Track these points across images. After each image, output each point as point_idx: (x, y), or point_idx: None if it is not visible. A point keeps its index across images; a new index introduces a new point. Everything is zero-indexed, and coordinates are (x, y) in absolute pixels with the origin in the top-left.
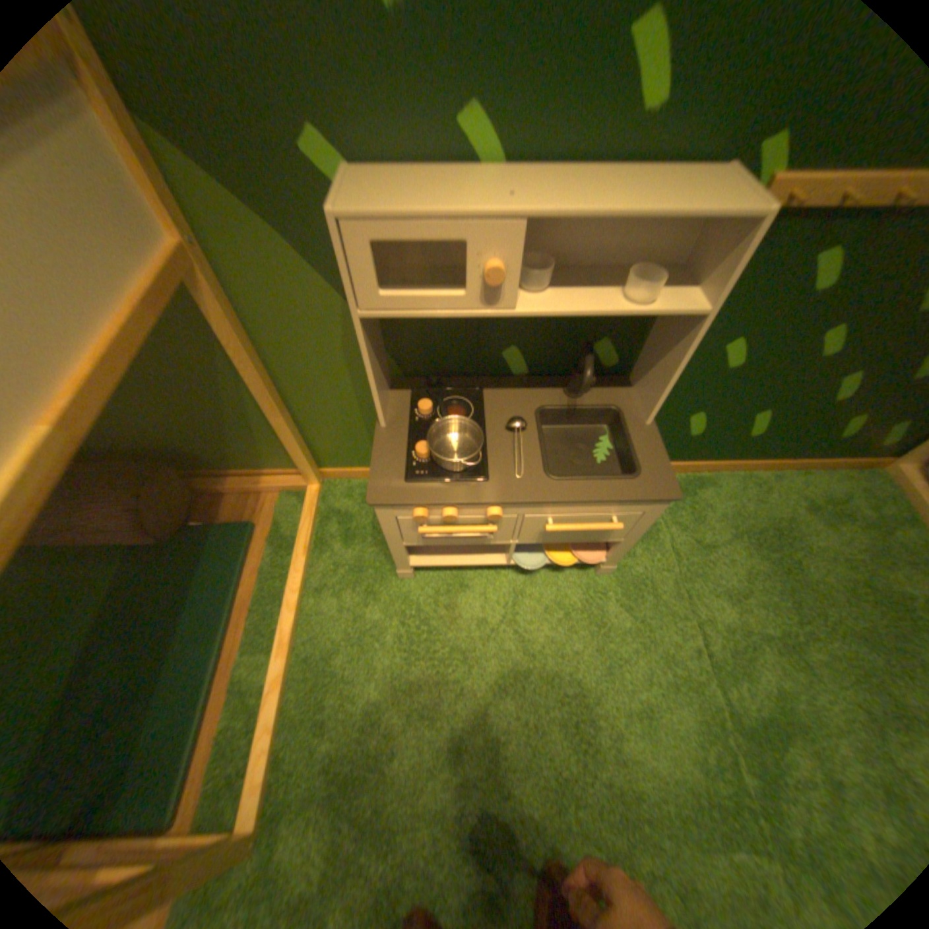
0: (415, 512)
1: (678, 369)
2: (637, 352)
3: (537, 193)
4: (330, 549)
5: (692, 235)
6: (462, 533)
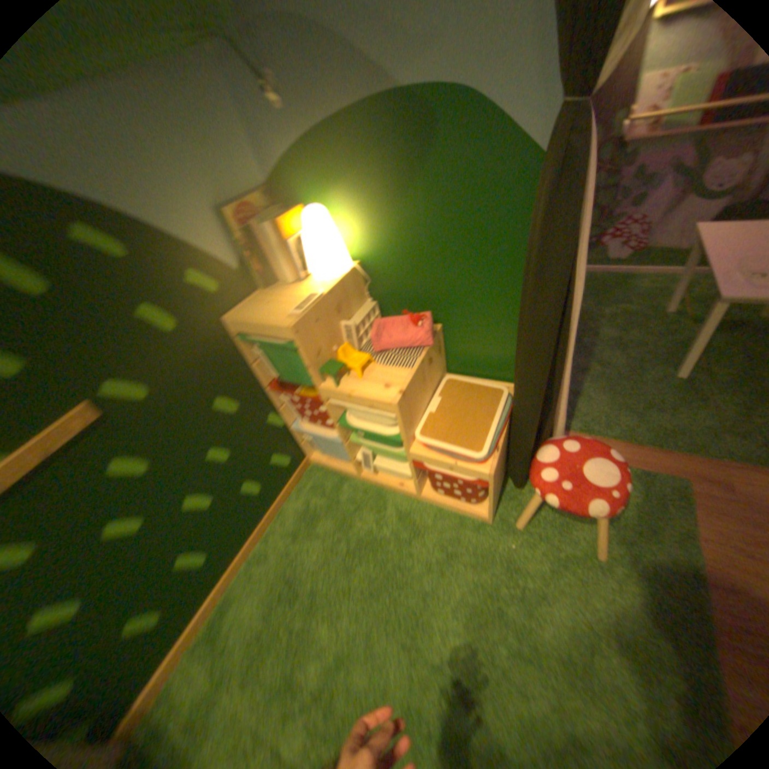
0: None
1: None
2: None
3: None
4: None
5: None
6: None
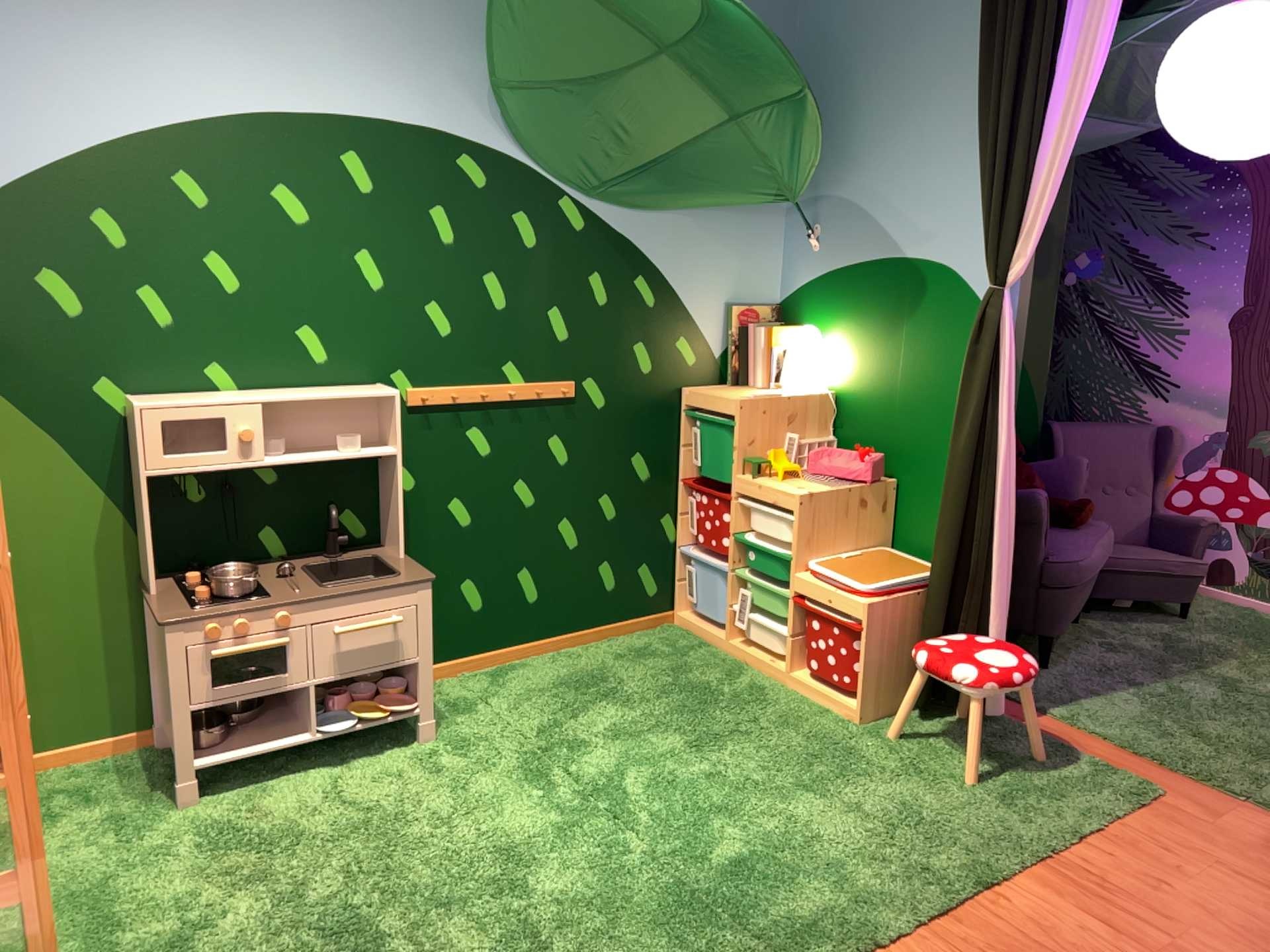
0: (207, 628)
1: (397, 499)
2: (378, 519)
3: (263, 396)
4: (66, 817)
5: (372, 422)
6: (255, 651)
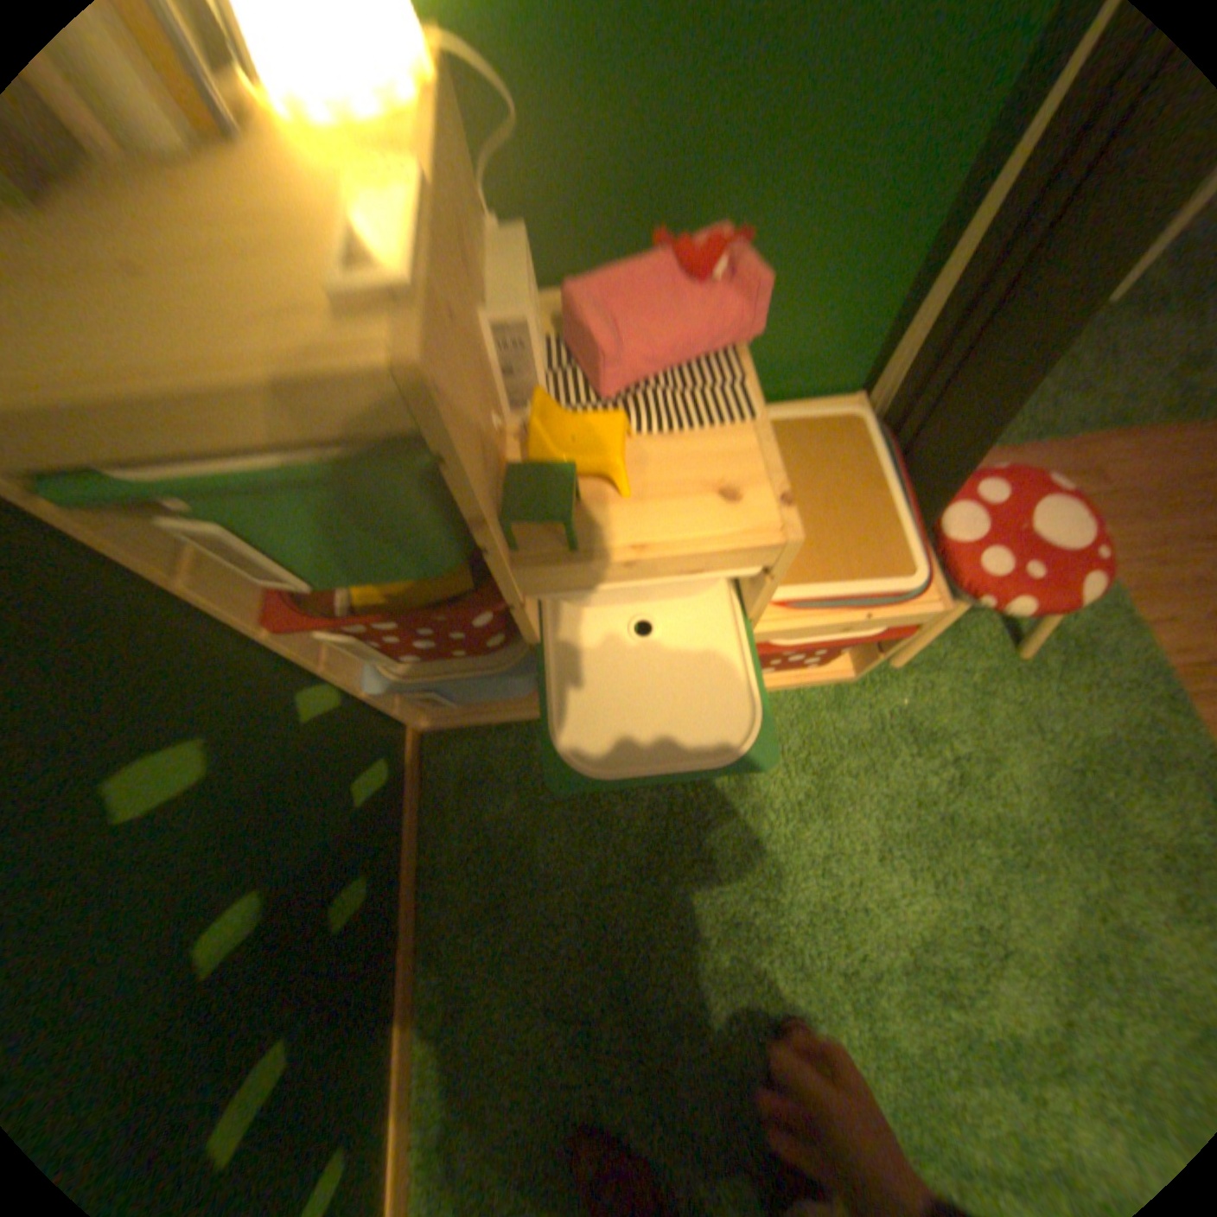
0: None
1: None
2: None
3: None
4: None
5: None
6: None
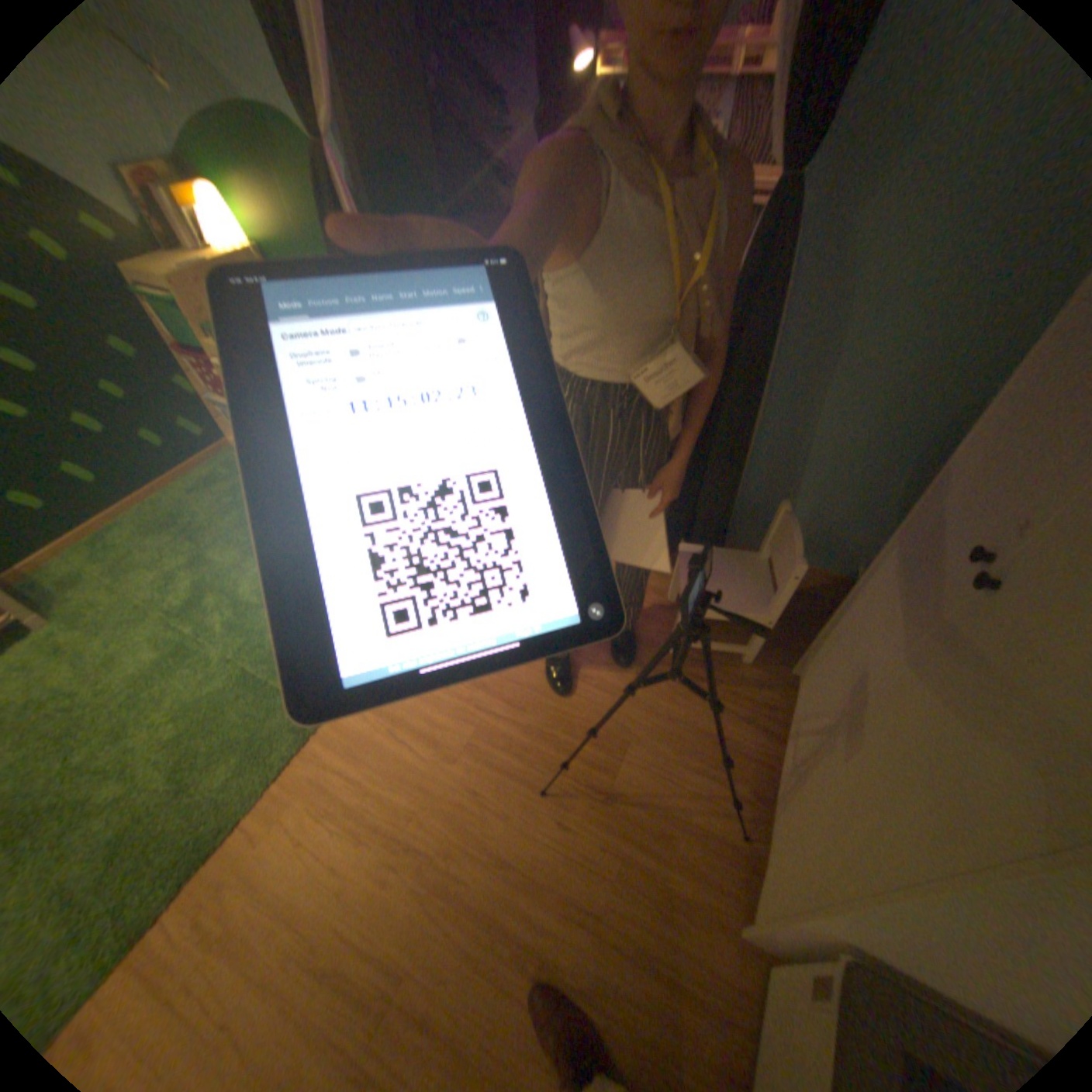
0: None
1: None
2: None
3: None
4: None
5: None
6: None
